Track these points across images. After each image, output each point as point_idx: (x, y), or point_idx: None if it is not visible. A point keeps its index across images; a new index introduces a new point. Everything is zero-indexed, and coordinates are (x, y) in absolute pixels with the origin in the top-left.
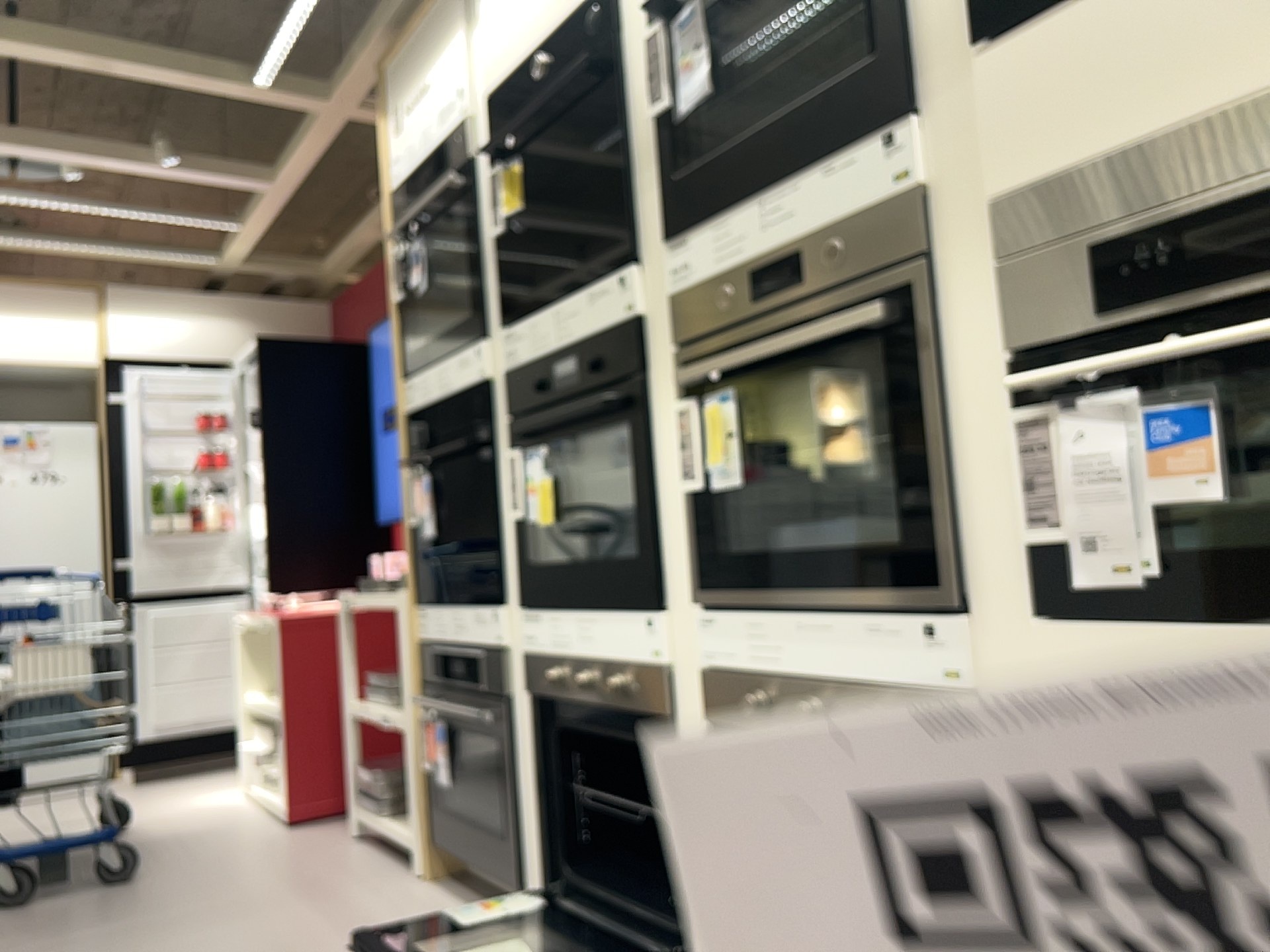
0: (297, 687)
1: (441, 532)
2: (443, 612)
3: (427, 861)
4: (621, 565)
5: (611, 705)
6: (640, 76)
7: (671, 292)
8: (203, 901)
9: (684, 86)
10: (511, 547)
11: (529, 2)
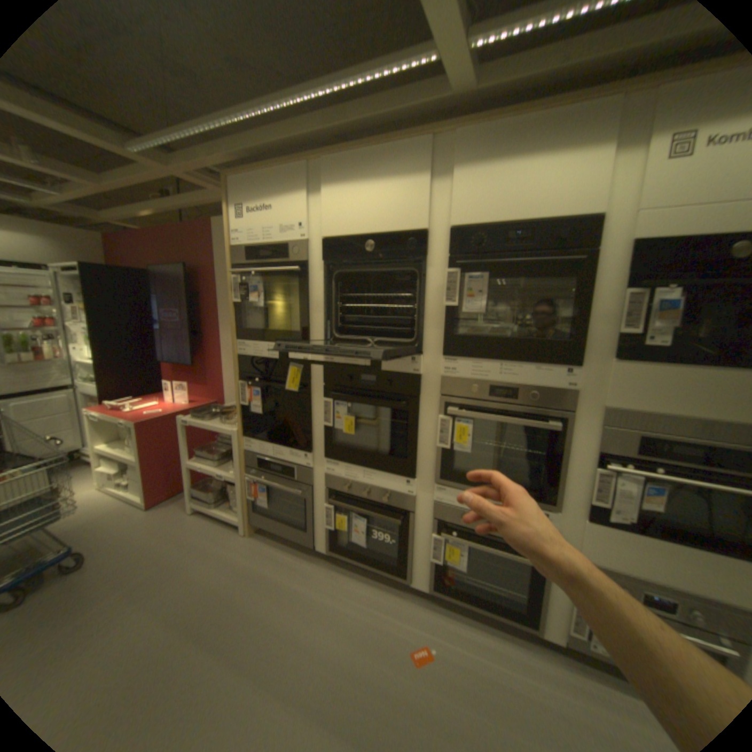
0: (145, 454)
1: (263, 412)
2: (266, 446)
3: (247, 532)
4: (385, 454)
5: (380, 503)
6: (436, 282)
7: (441, 375)
8: (140, 574)
9: (468, 303)
10: (318, 433)
11: (366, 212)
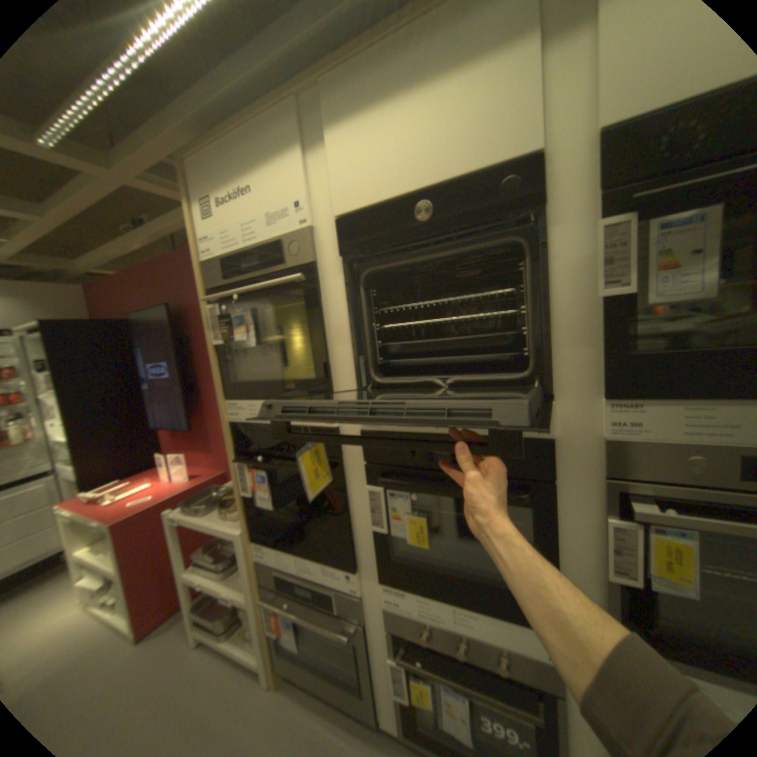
0: (131, 562)
1: (276, 504)
2: (285, 556)
3: (273, 681)
4: (491, 579)
5: (492, 670)
6: (575, 250)
7: (606, 435)
8: None
9: (665, 279)
10: (365, 540)
11: (410, 146)
